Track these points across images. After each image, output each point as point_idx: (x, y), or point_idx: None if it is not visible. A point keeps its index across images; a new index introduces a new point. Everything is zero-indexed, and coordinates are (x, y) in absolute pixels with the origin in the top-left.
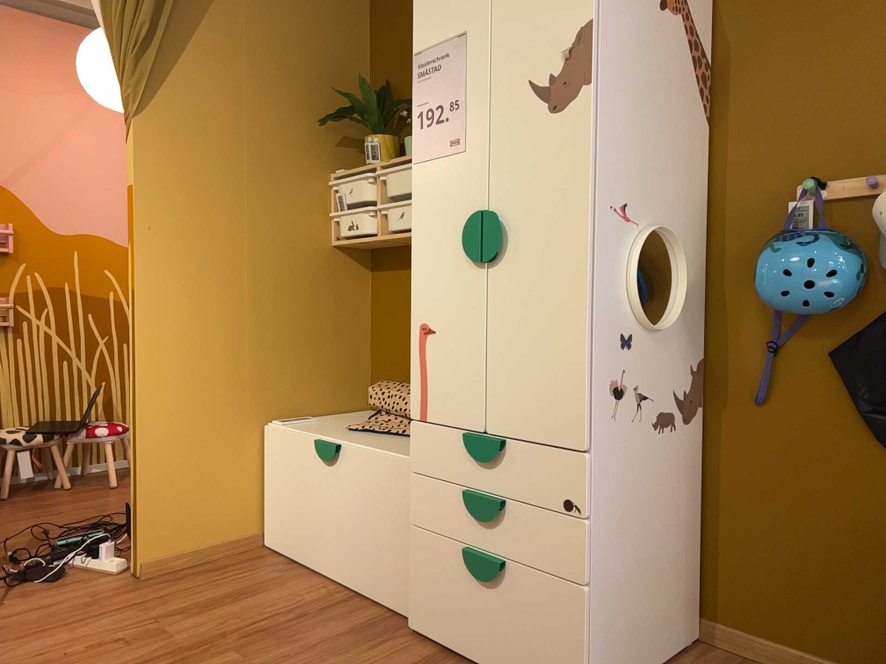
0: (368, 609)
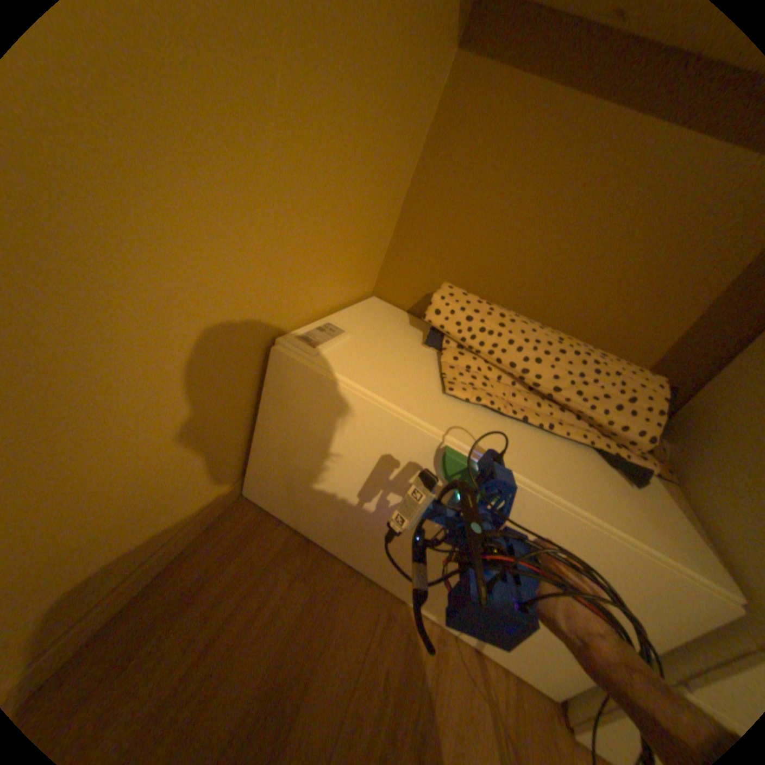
0: (485, 671)
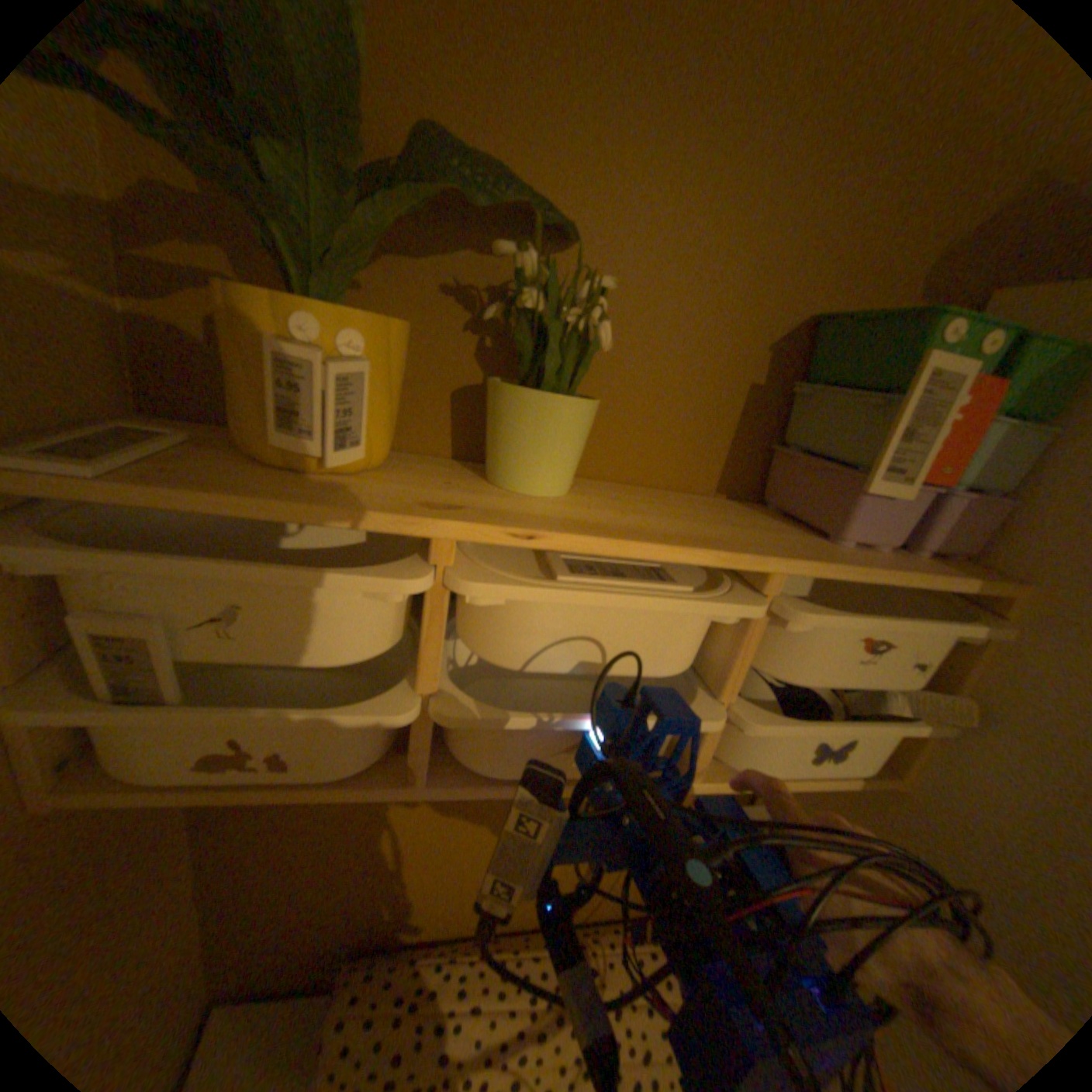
0: None
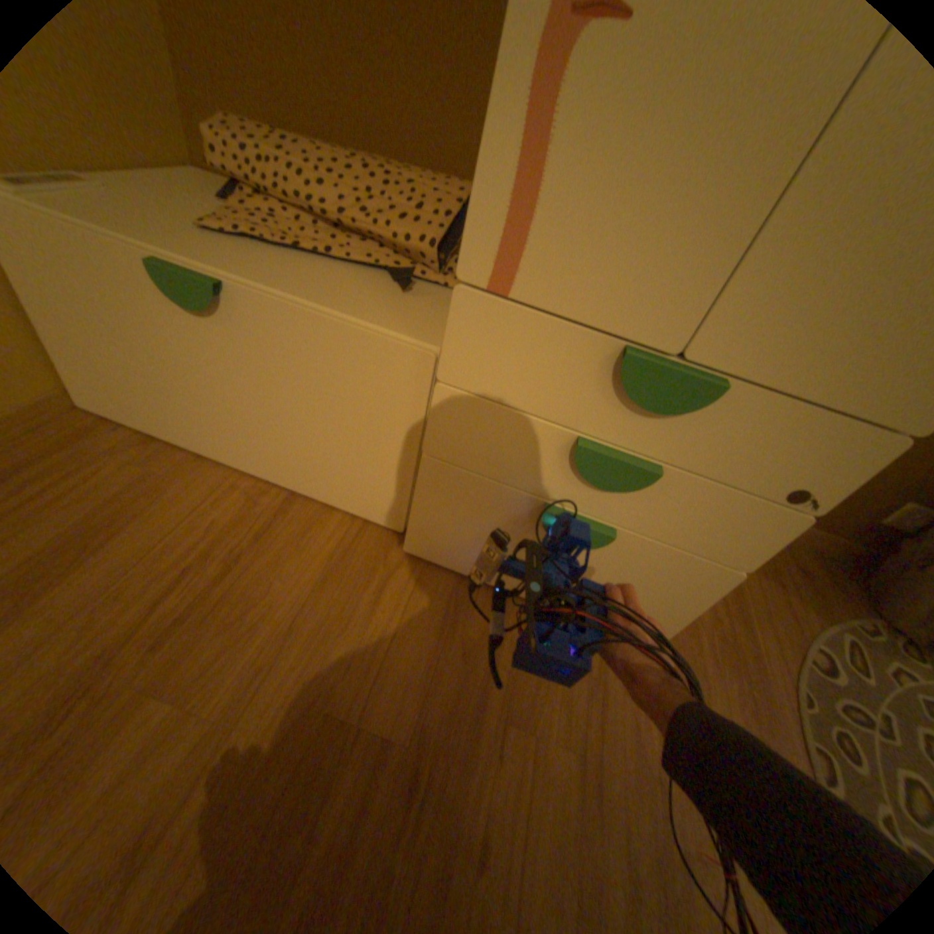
0: (325, 518)
